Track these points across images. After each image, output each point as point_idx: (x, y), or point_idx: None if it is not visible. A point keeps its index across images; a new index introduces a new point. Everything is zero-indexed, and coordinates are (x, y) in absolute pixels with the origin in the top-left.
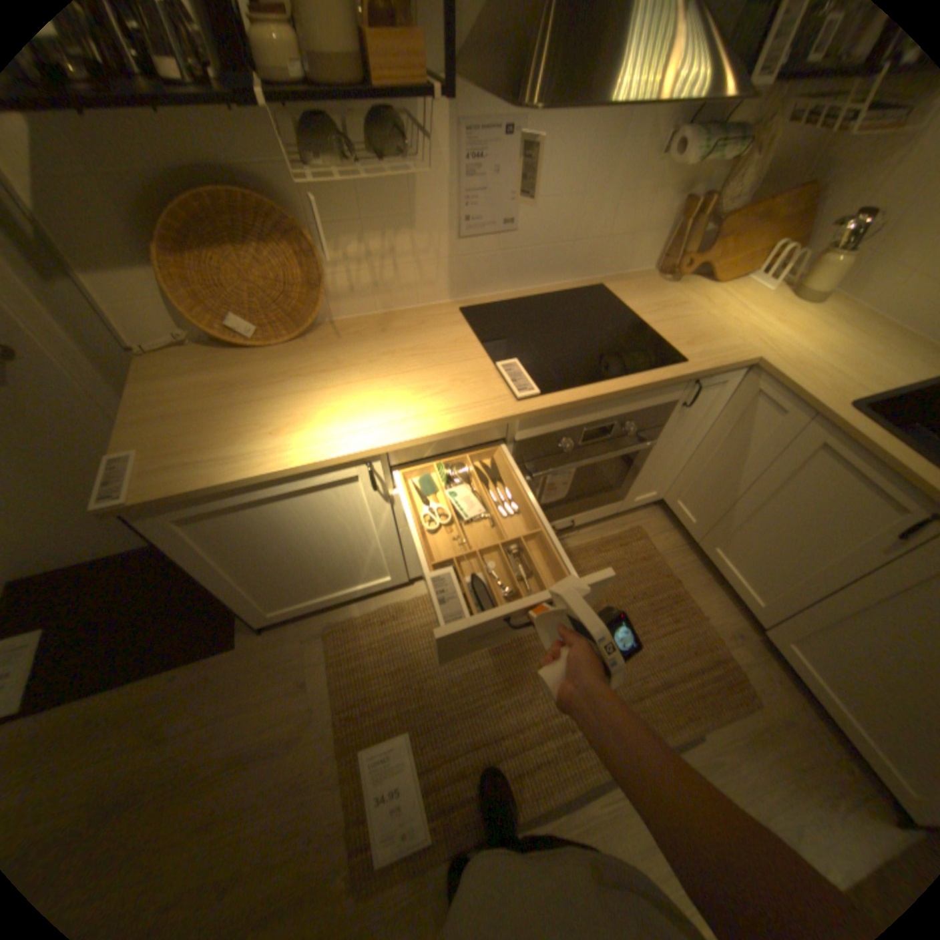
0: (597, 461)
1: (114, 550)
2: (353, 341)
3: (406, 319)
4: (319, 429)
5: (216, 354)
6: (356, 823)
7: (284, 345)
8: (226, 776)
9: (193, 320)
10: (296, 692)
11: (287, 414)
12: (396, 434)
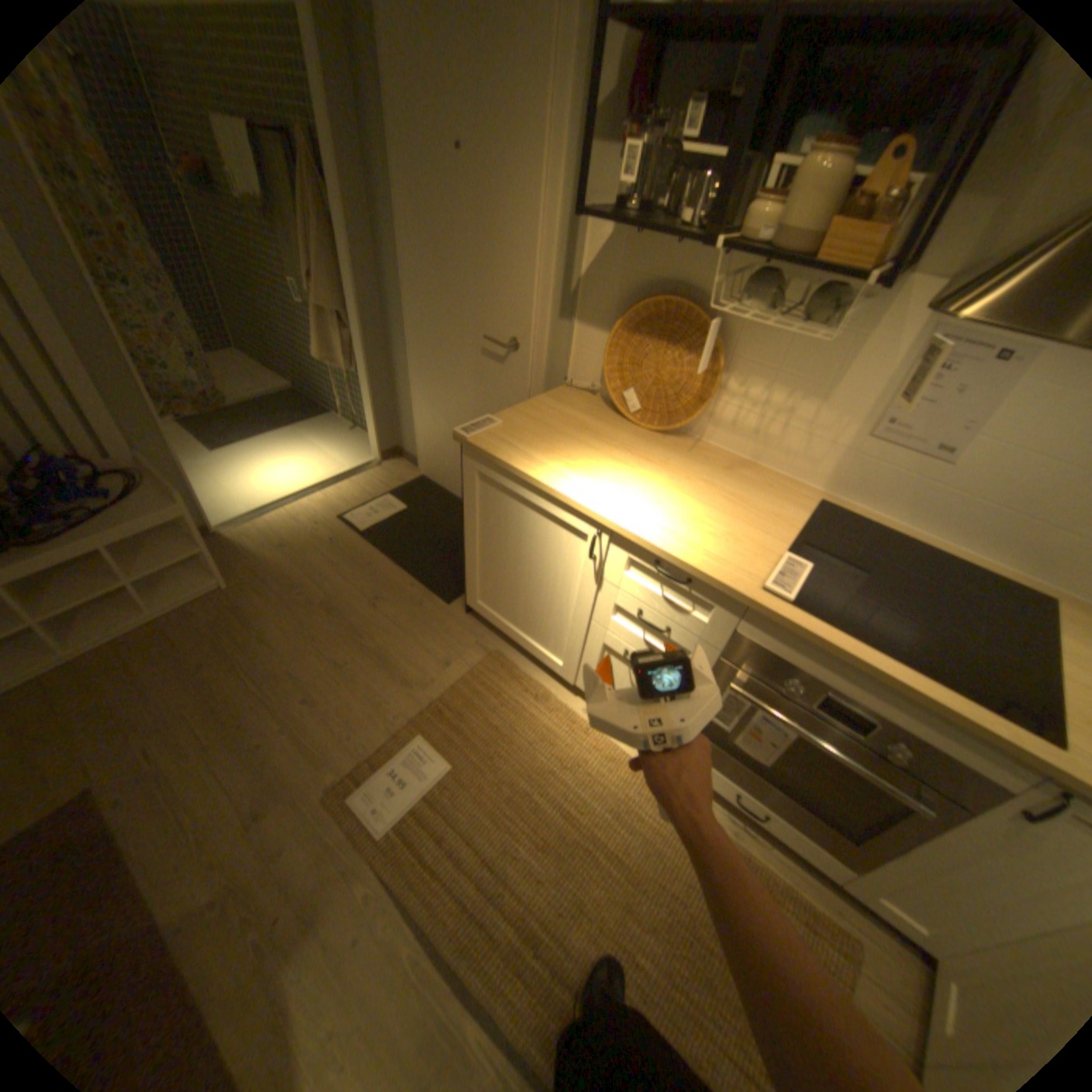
0: (822, 750)
1: None
2: (695, 460)
3: (760, 476)
4: (594, 484)
5: (603, 411)
6: (370, 768)
7: (646, 432)
8: (369, 658)
9: (606, 380)
10: (440, 664)
11: (590, 464)
12: (634, 526)
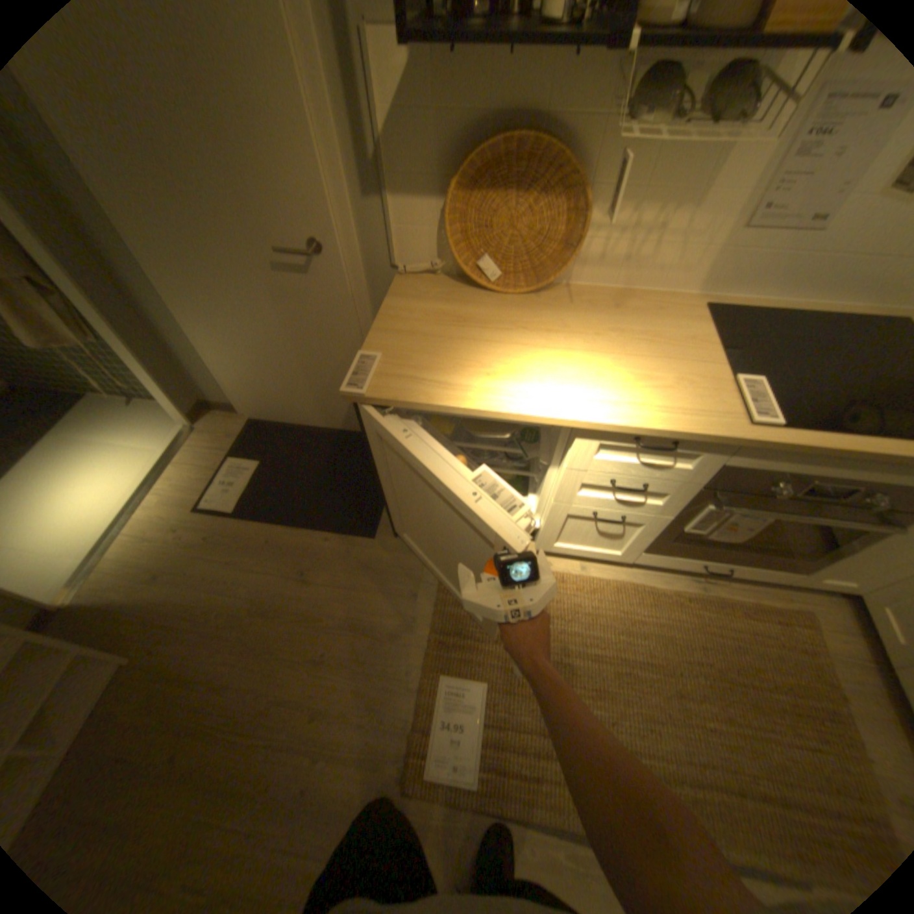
0: (814, 525)
1: (317, 424)
2: (584, 310)
3: (644, 301)
4: (532, 385)
5: (459, 290)
6: (421, 734)
7: (519, 297)
8: (339, 635)
9: (456, 255)
10: (408, 599)
11: (506, 362)
12: (606, 415)
